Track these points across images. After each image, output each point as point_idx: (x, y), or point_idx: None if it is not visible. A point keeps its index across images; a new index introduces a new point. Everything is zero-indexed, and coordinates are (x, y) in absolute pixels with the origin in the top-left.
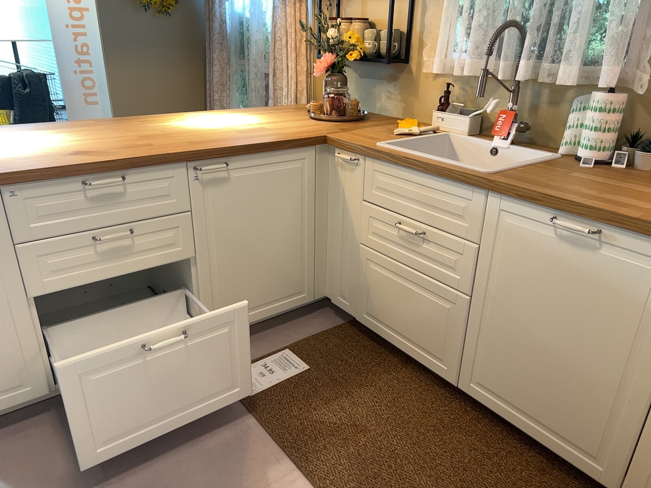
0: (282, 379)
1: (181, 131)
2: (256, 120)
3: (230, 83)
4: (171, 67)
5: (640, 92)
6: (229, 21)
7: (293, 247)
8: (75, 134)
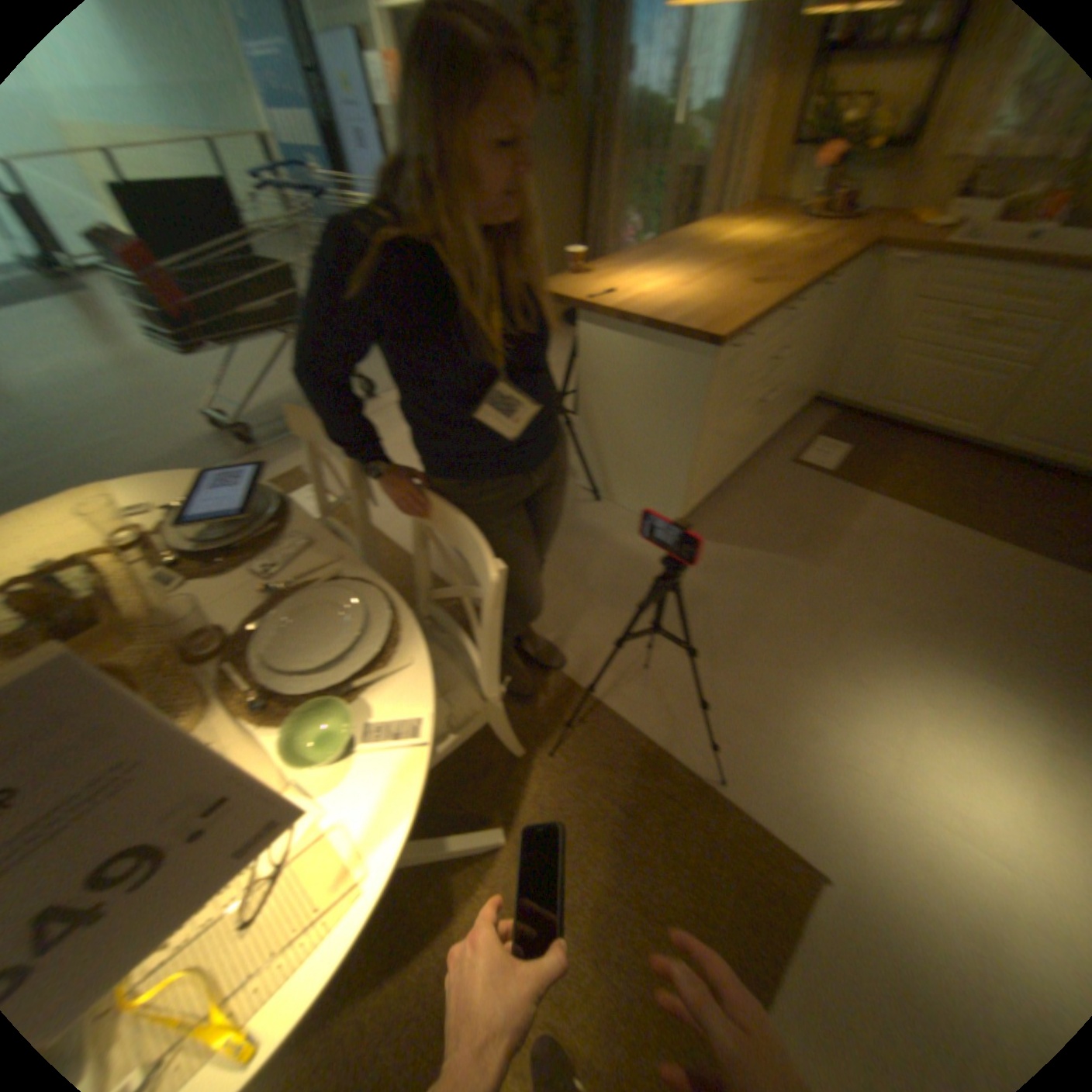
0: (841, 457)
1: (759, 249)
2: (778, 227)
3: (628, 181)
4: (560, 168)
5: None
6: (630, 99)
7: (828, 350)
8: (686, 263)
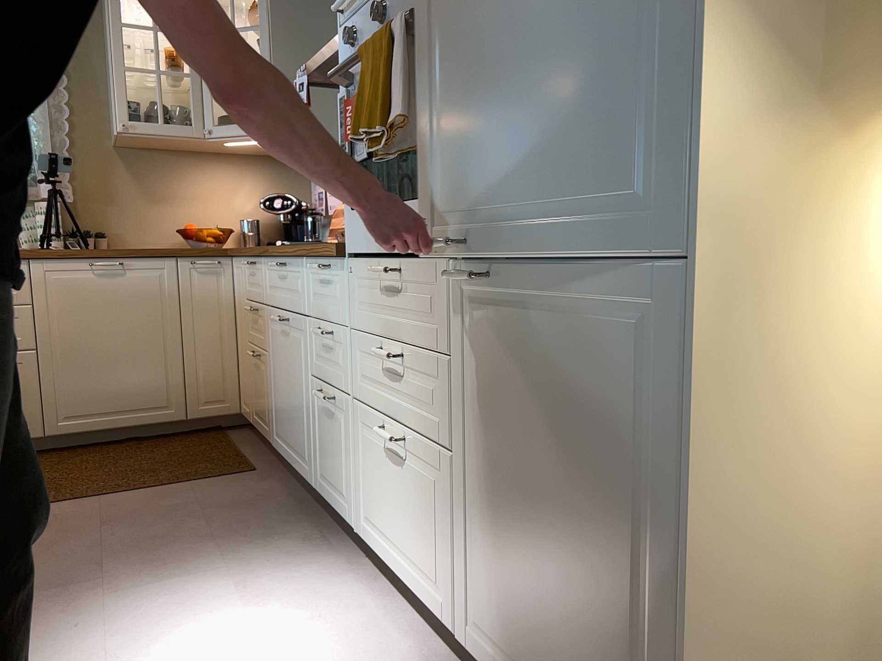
0: None
1: None
2: None
3: None
4: None
5: (70, 199)
6: None
7: None
8: None
